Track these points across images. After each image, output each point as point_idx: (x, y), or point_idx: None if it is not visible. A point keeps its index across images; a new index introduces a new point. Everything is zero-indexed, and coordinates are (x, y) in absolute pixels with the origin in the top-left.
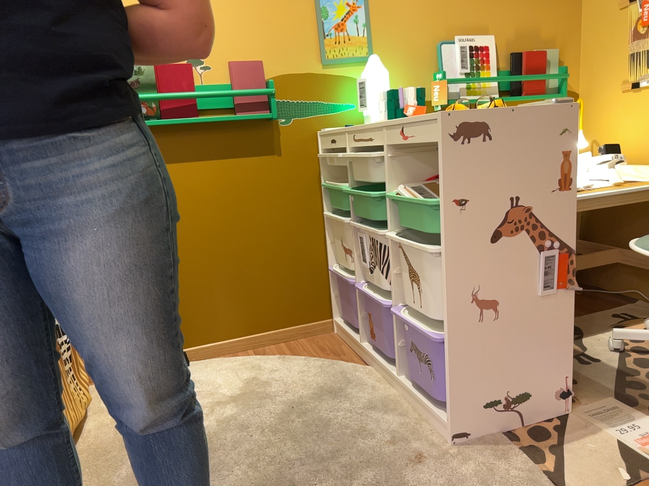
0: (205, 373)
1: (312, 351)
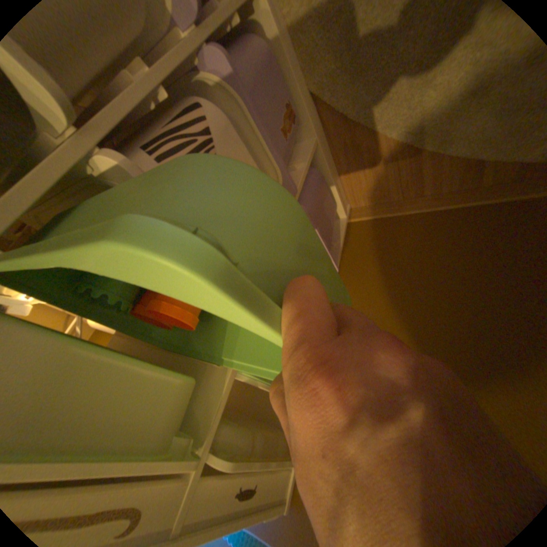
0: None
1: (391, 161)
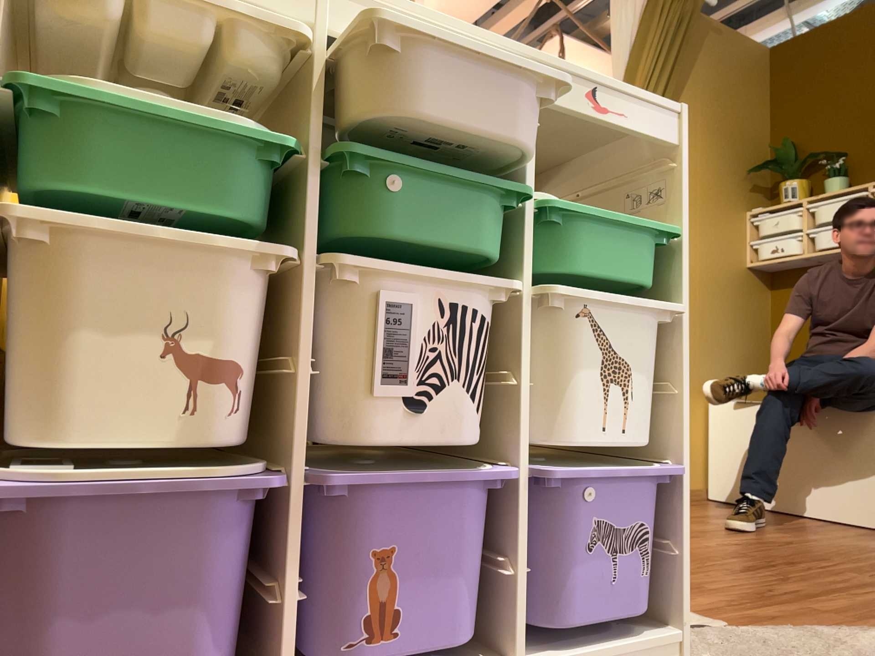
0: None
1: None
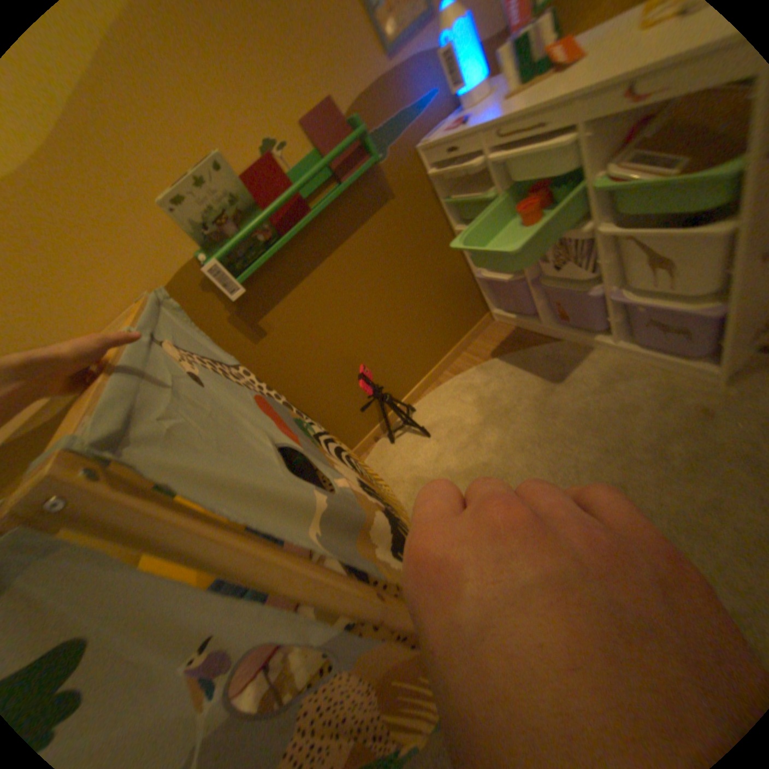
0: (438, 412)
1: (496, 348)
